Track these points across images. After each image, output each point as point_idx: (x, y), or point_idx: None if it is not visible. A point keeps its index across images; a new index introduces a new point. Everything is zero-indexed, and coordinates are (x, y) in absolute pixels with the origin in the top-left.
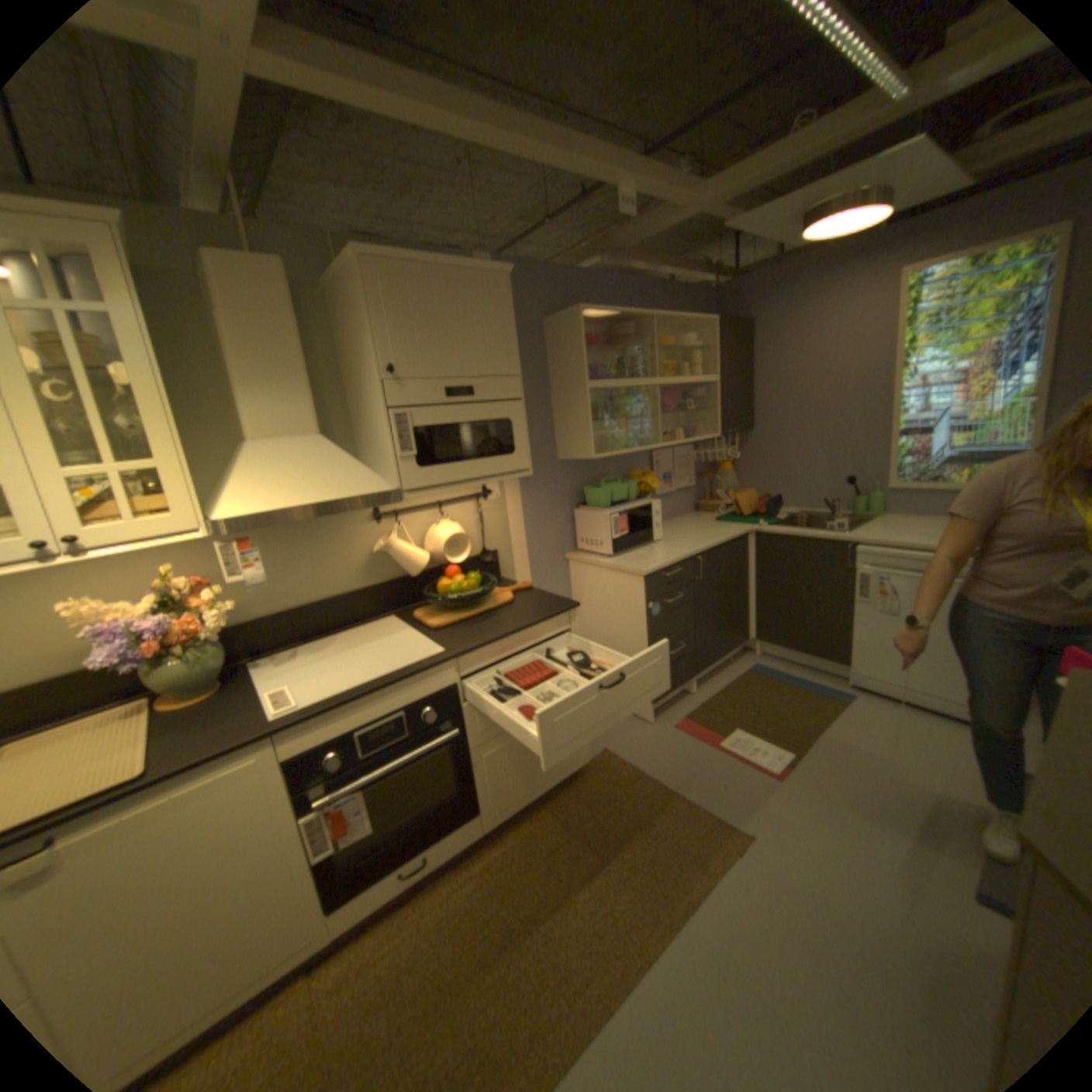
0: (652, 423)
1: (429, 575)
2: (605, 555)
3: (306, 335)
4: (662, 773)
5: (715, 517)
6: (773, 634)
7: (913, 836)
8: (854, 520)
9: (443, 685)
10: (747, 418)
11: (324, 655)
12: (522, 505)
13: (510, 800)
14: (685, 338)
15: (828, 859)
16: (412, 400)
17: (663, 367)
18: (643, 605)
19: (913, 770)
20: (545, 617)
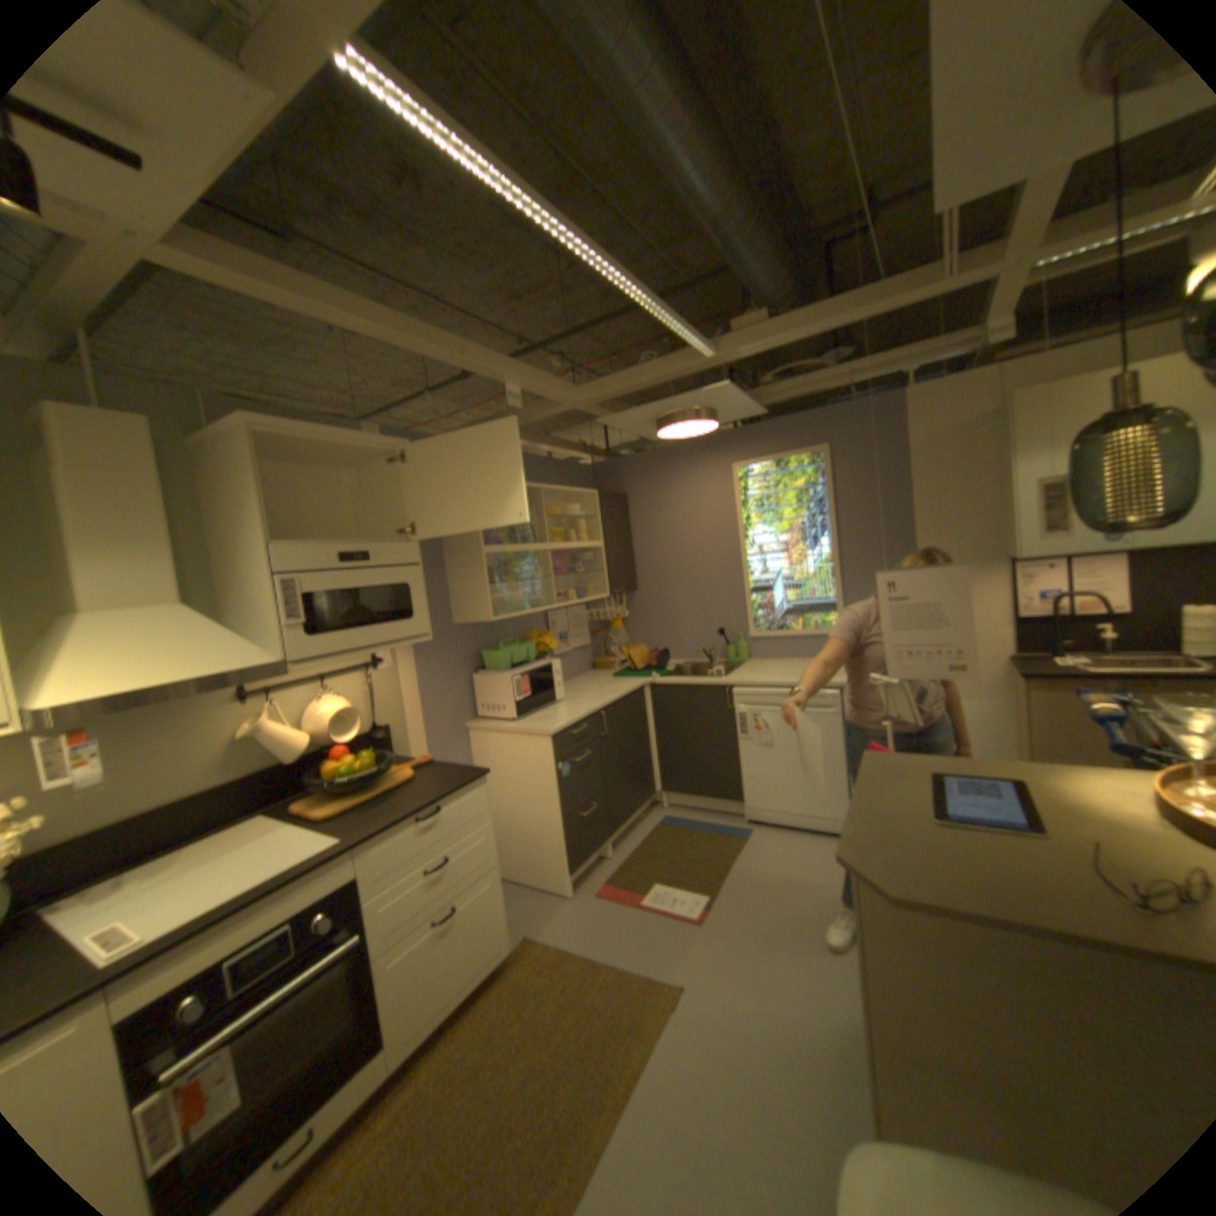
0: (547, 586)
1: (306, 761)
2: (509, 720)
3: (165, 495)
4: (587, 949)
5: (612, 673)
6: (676, 783)
7: (811, 946)
8: (728, 667)
9: (337, 886)
10: (631, 580)
11: (166, 878)
12: (416, 673)
13: (420, 1022)
14: (570, 509)
15: (747, 988)
16: (302, 566)
17: (552, 534)
18: (552, 766)
19: (803, 887)
20: (455, 789)
